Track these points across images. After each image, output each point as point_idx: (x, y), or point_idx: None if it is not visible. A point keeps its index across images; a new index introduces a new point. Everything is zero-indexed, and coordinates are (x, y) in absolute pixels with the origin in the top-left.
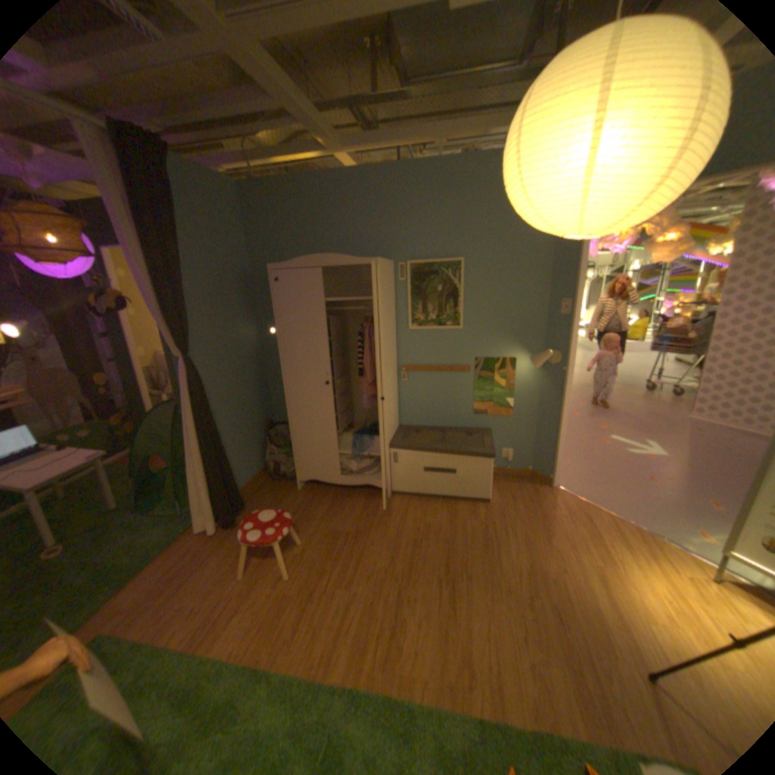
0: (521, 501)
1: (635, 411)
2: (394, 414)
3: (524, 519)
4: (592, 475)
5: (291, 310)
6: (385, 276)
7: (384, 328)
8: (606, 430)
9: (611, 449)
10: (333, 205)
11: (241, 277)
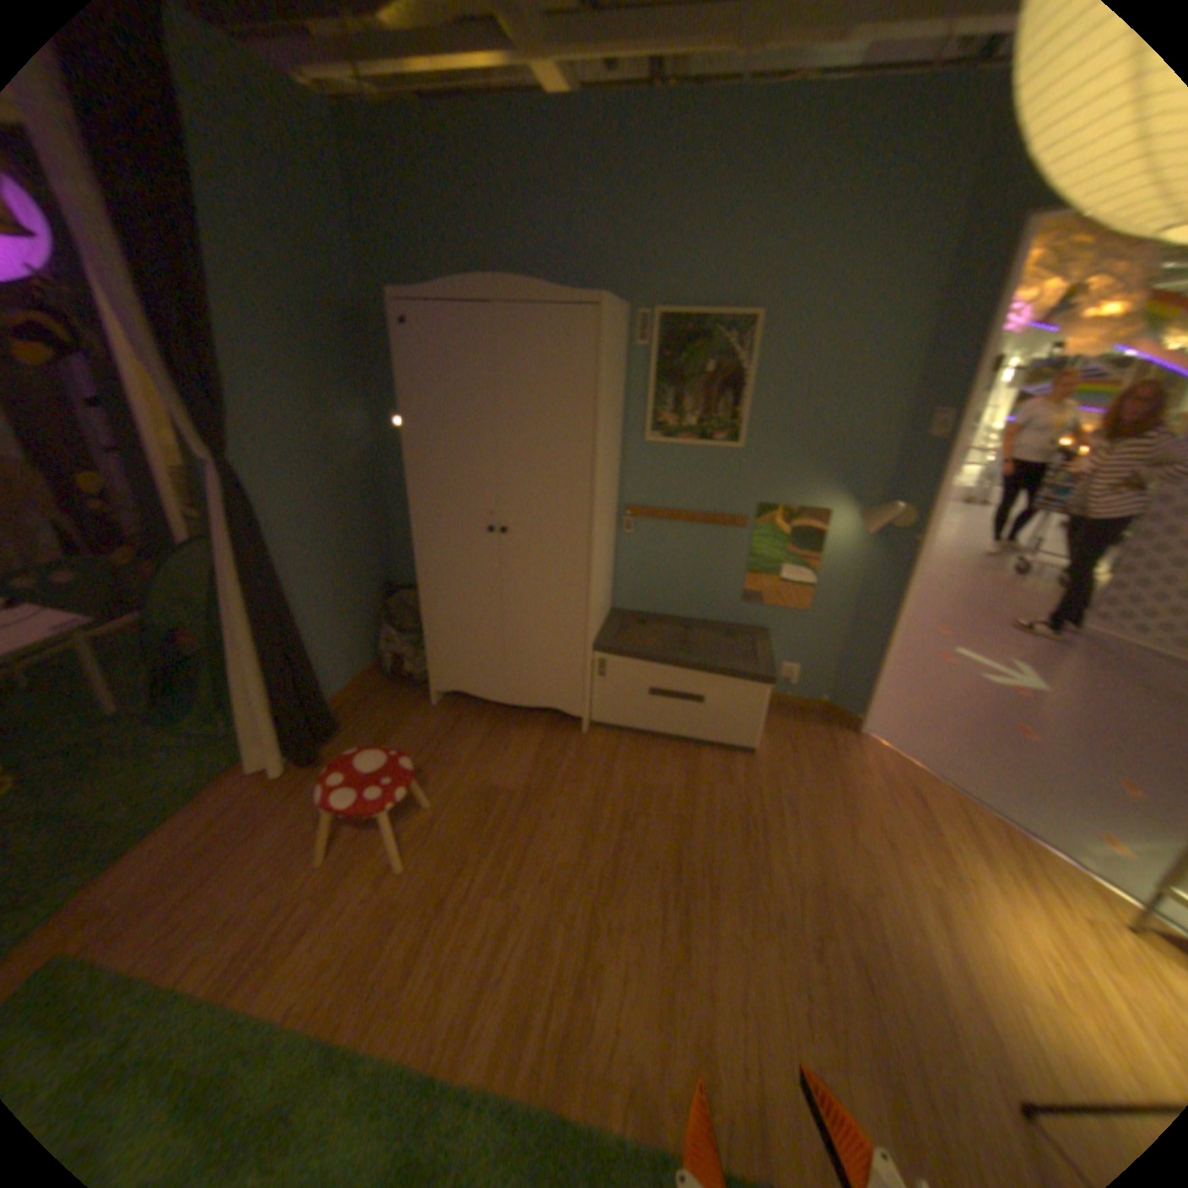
0: (806, 755)
1: (997, 608)
2: (604, 591)
3: (811, 789)
4: (925, 716)
5: (428, 385)
6: (611, 333)
7: (601, 437)
8: (950, 638)
9: (957, 672)
10: (521, 176)
11: (338, 313)
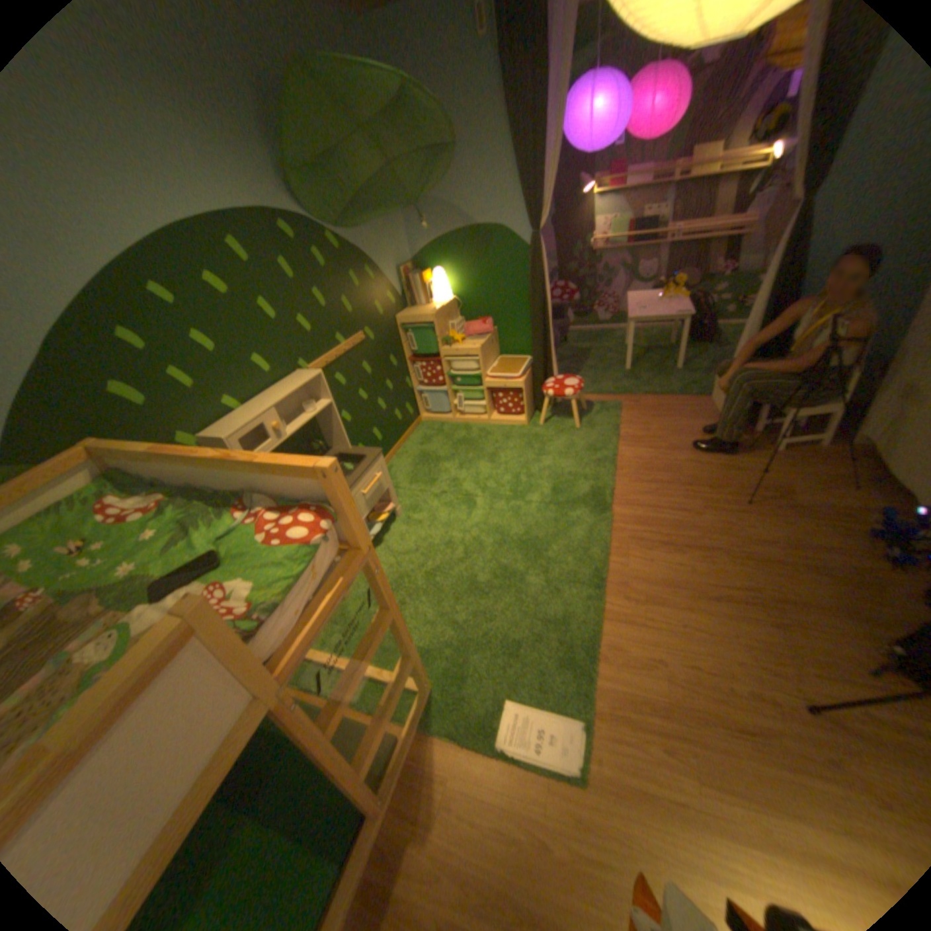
0: None
1: None
2: None
3: None
4: None
5: None
6: None
7: None
8: None
9: None
10: None
11: None
